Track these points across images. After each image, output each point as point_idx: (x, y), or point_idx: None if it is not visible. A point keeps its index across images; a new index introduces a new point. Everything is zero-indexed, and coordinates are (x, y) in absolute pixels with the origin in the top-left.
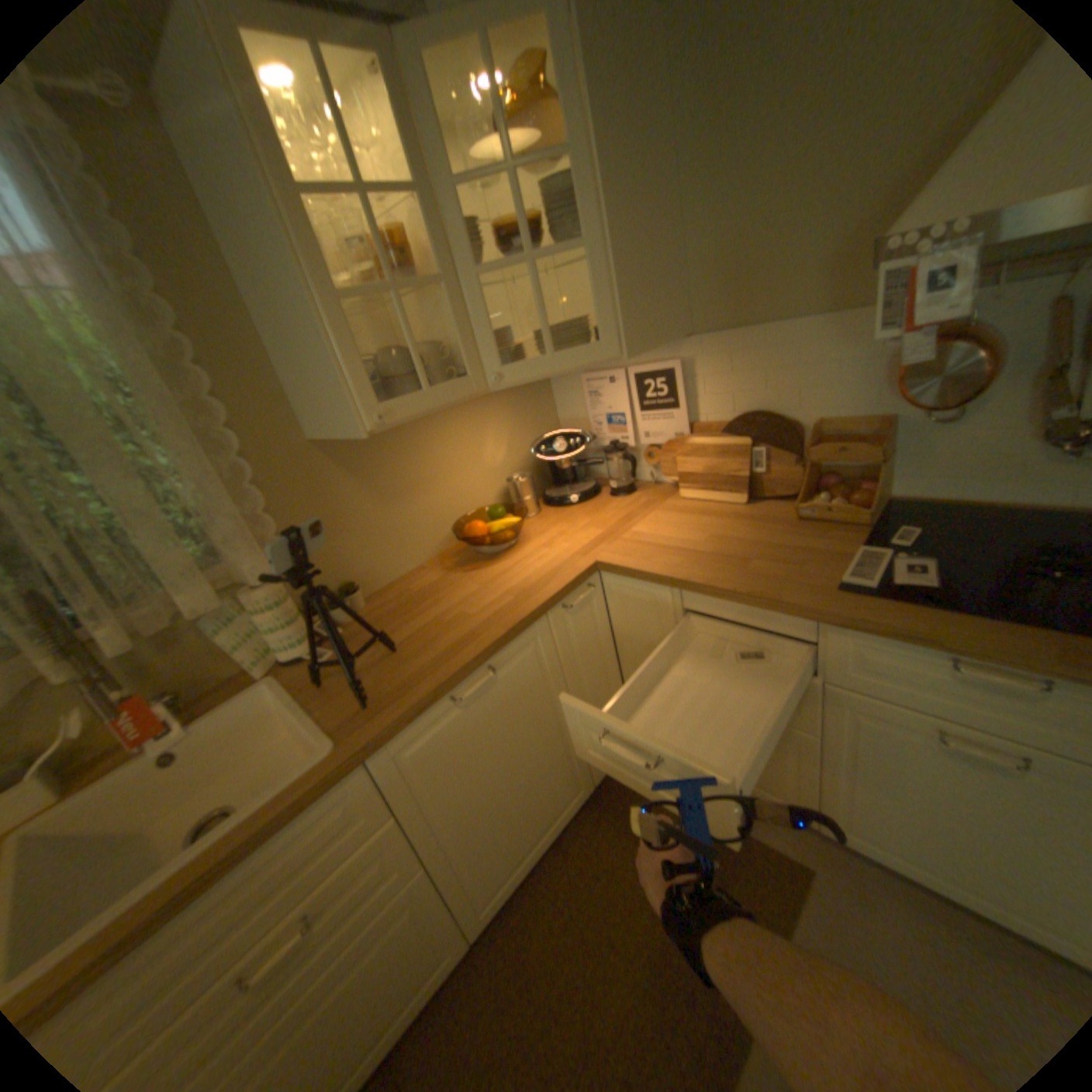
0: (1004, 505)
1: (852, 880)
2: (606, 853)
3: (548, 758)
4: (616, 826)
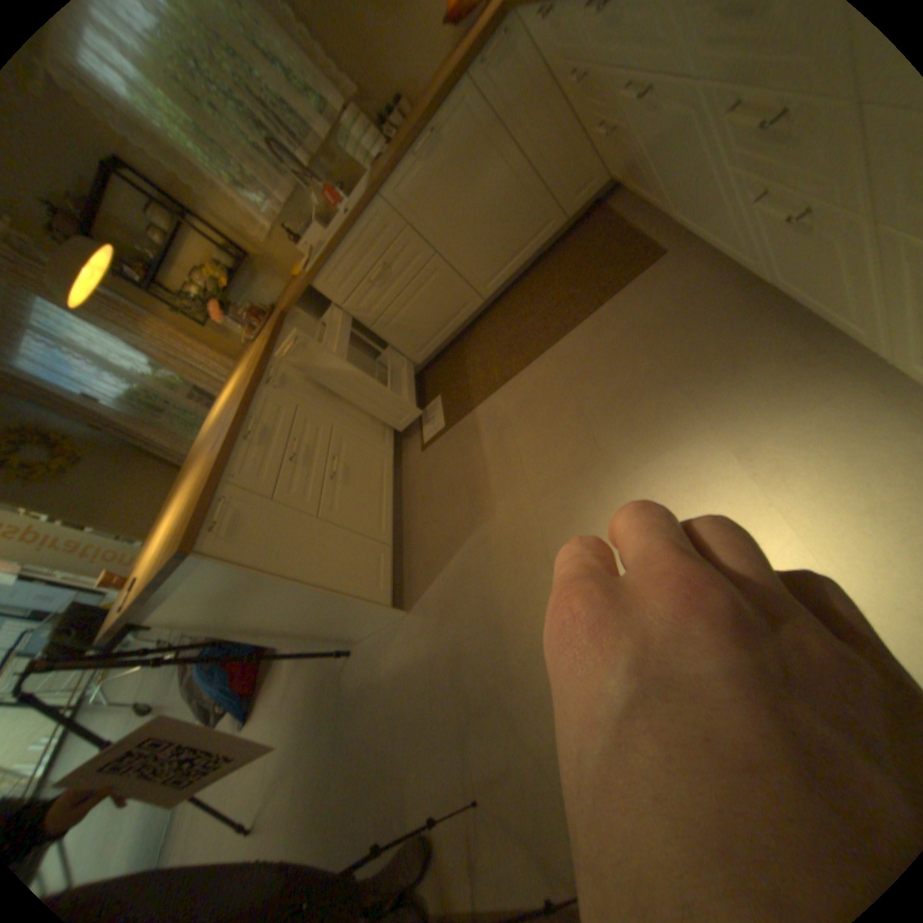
0: None
1: (687, 251)
2: (565, 258)
3: (509, 193)
4: (579, 242)
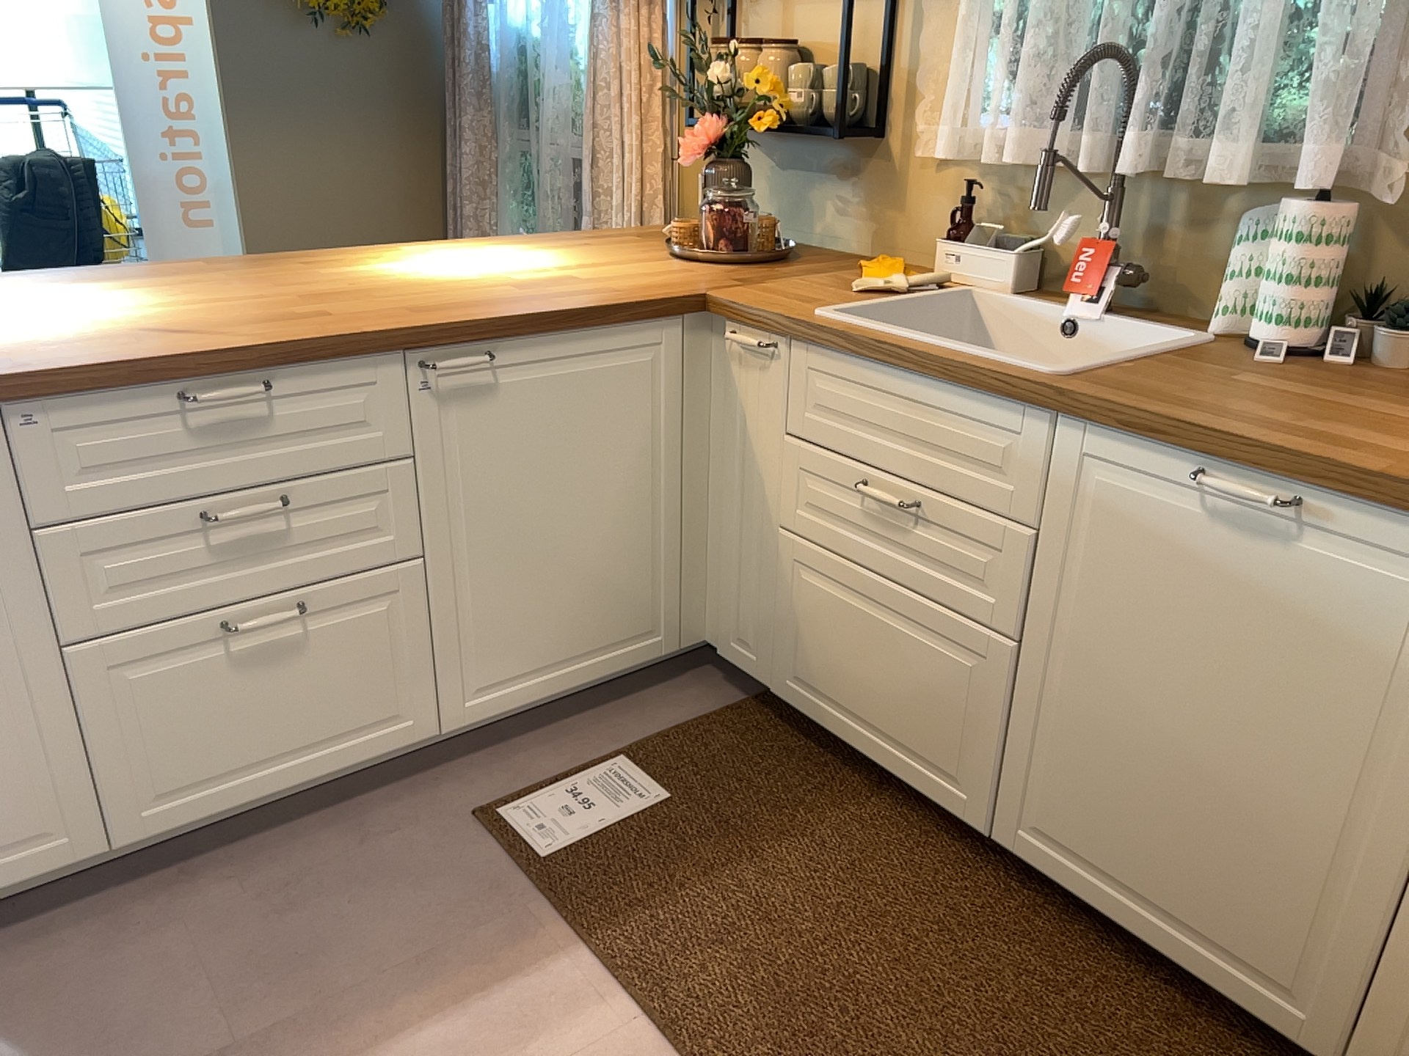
0: None
1: None
2: None
3: (1280, 823)
4: None
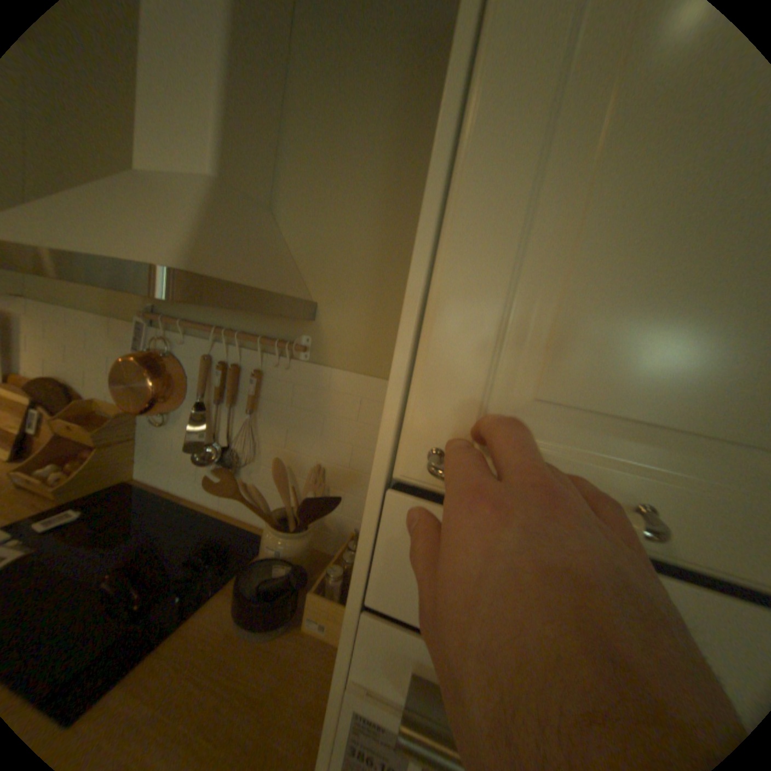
0: (188, 504)
1: None
2: None
3: None
4: None
